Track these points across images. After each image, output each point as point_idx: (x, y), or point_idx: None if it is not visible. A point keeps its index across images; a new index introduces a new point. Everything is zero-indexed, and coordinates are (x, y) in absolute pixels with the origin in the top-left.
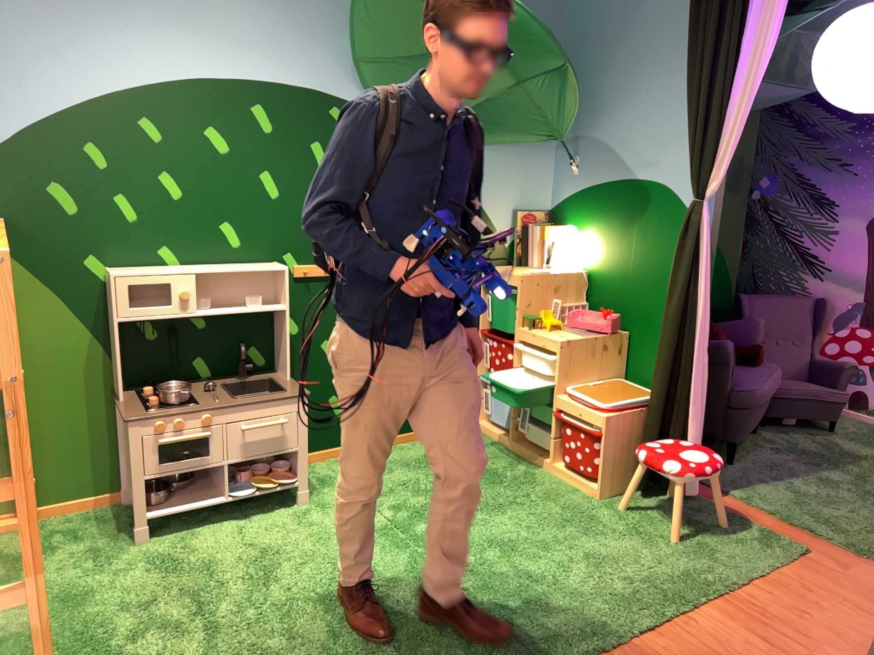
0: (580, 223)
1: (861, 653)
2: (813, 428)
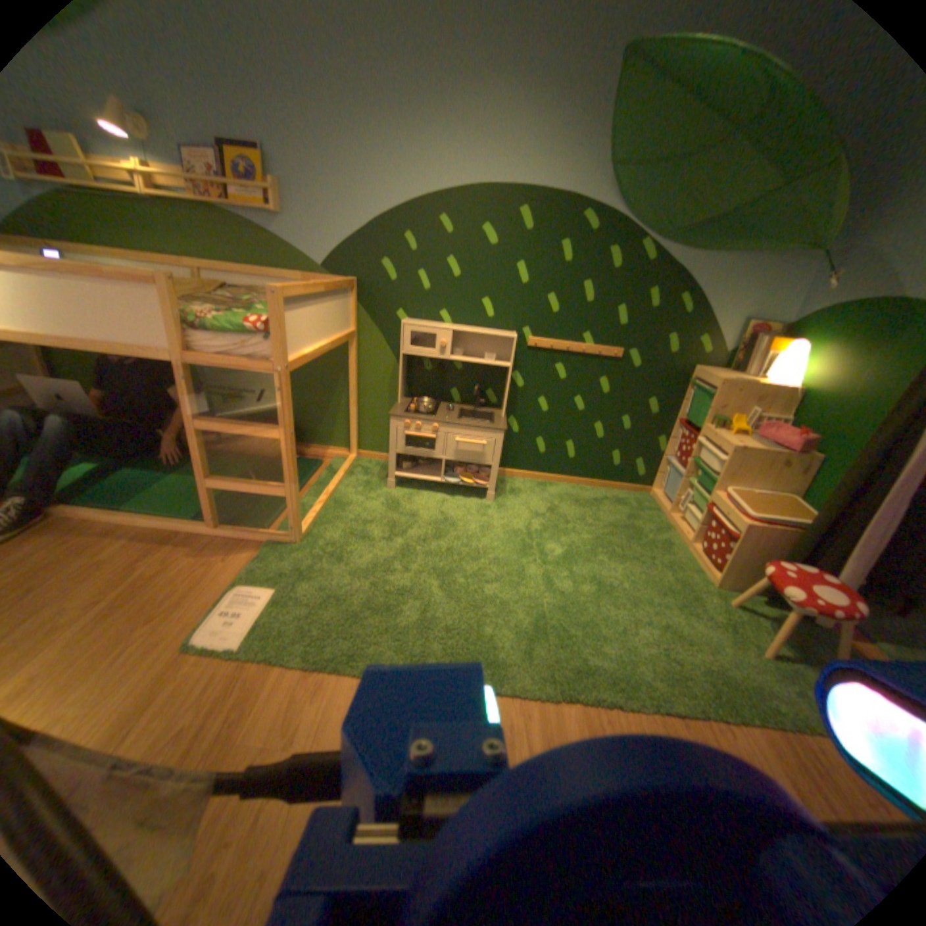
0: (818, 337)
1: None
2: None
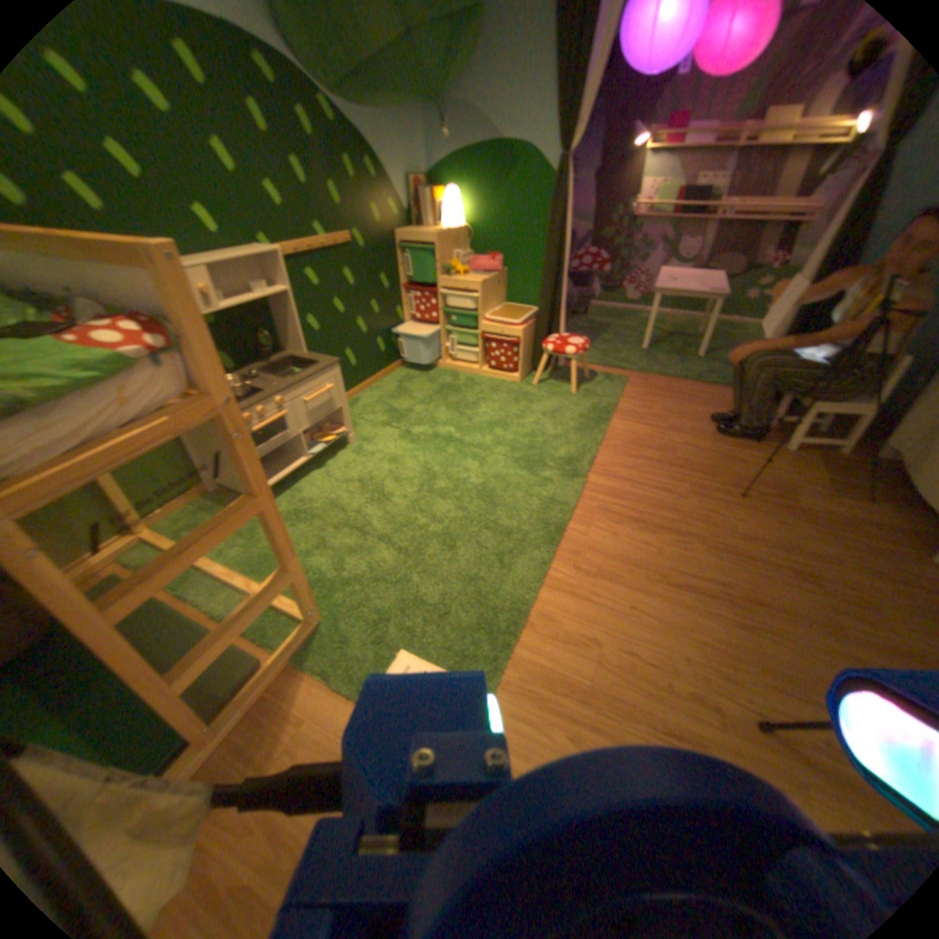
0: (455, 180)
1: (684, 419)
2: (578, 314)
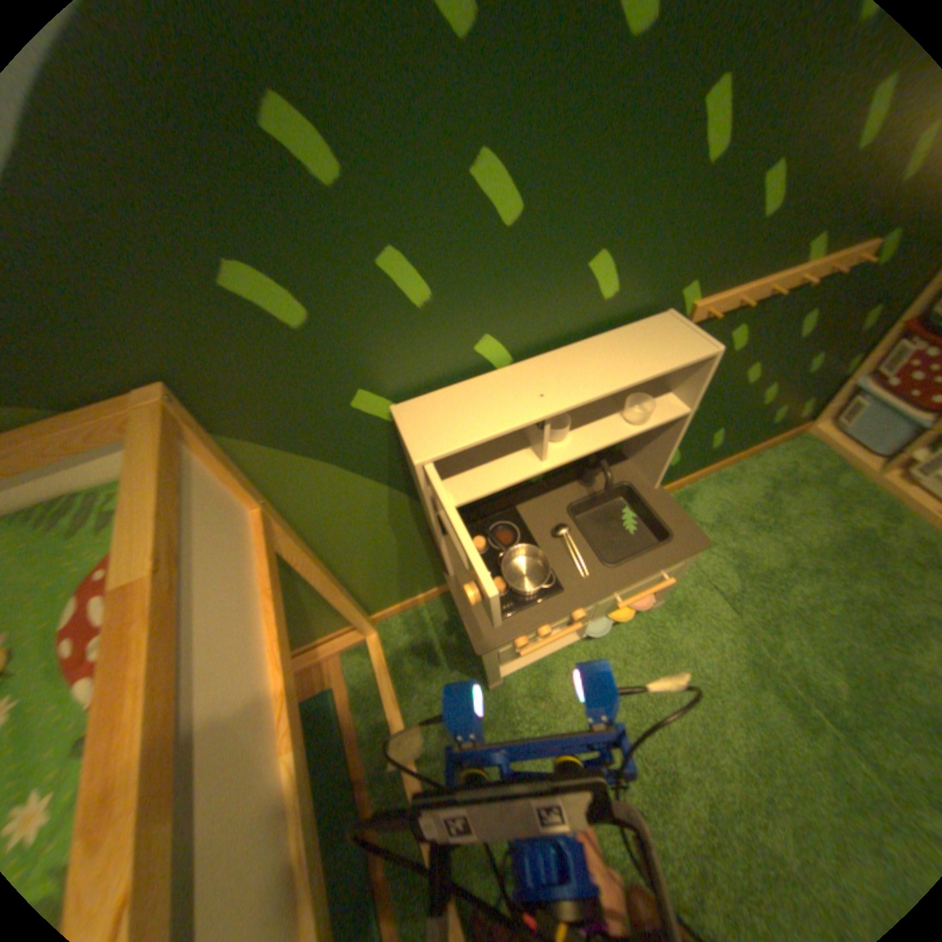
0: None
1: None
2: None
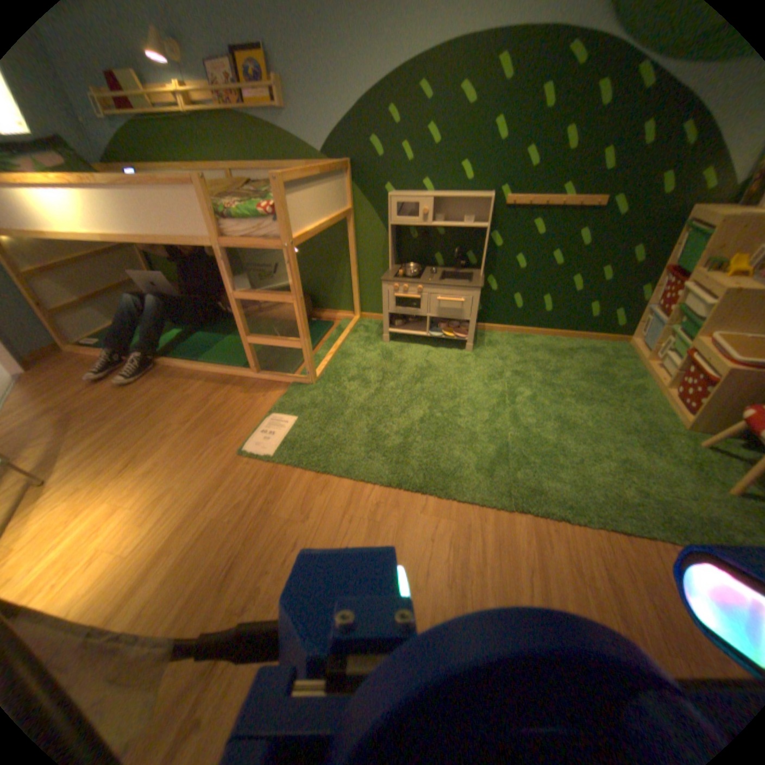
0: None
1: None
2: None
